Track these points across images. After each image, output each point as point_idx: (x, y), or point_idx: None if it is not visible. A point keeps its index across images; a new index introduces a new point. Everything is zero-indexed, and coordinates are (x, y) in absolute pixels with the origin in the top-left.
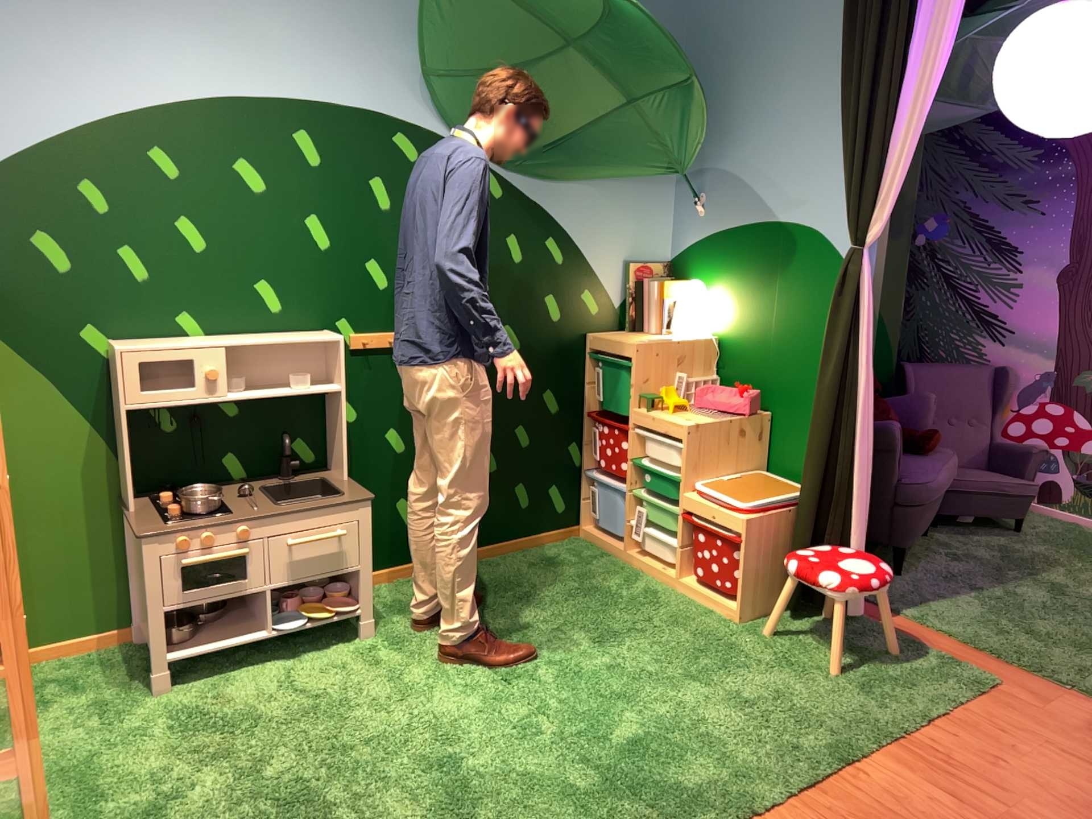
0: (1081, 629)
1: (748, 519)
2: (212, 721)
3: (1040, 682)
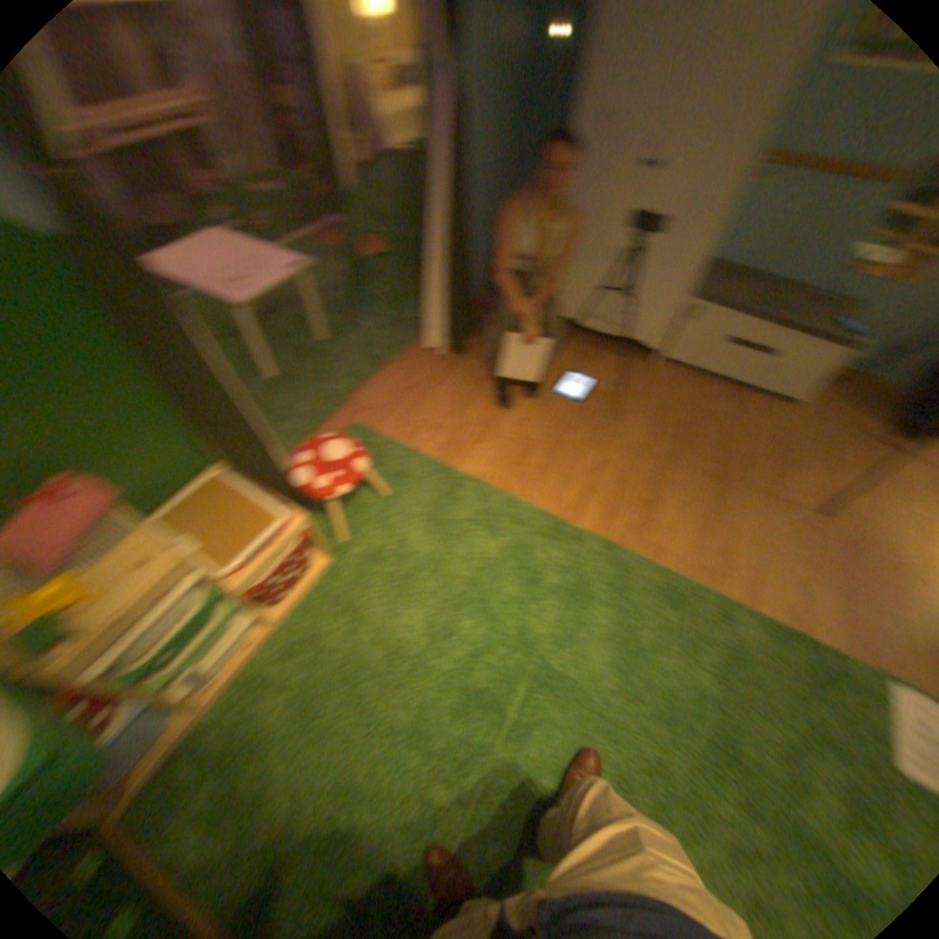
0: (276, 384)
1: (305, 513)
2: None
3: (350, 407)
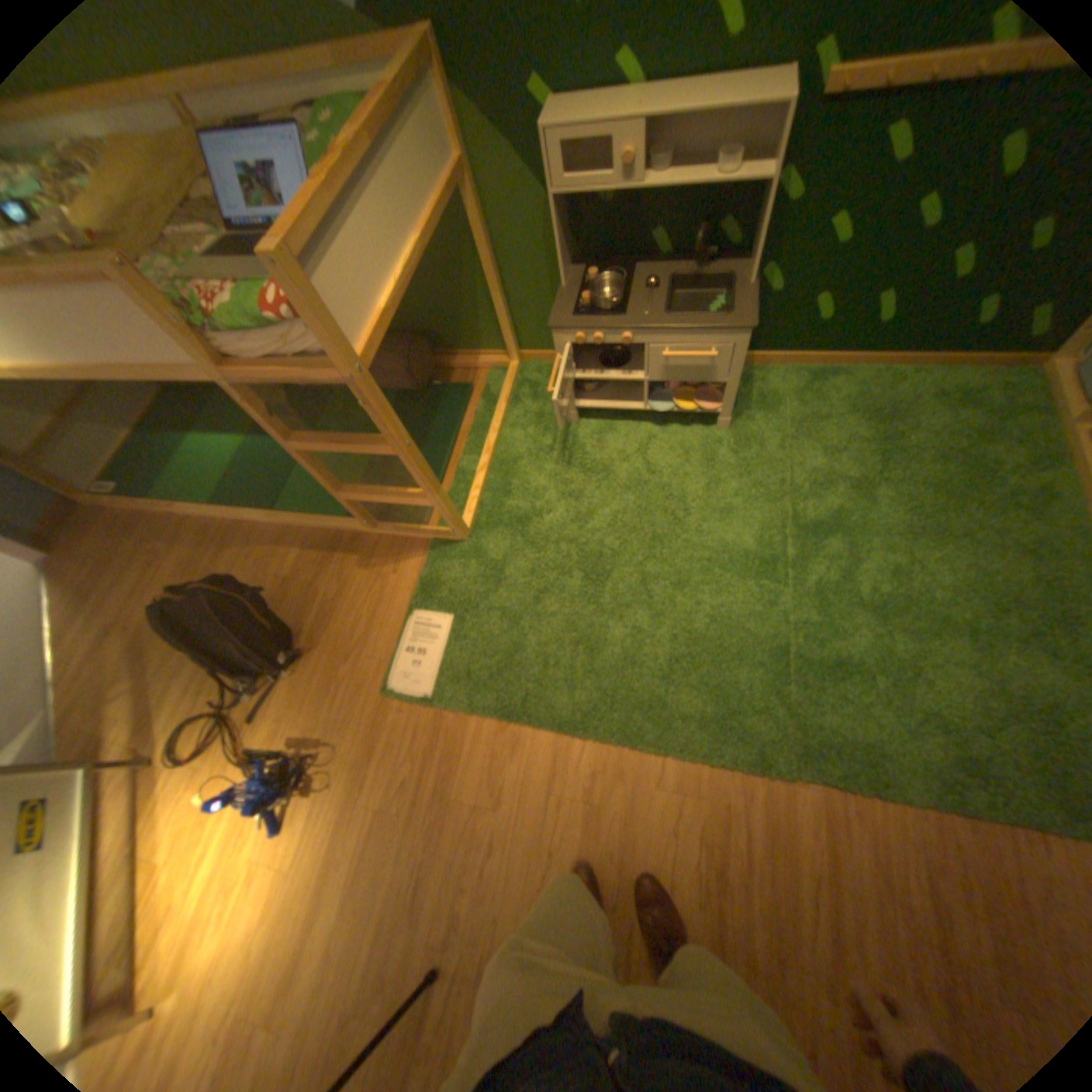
0: None
1: None
2: (585, 462)
3: None
